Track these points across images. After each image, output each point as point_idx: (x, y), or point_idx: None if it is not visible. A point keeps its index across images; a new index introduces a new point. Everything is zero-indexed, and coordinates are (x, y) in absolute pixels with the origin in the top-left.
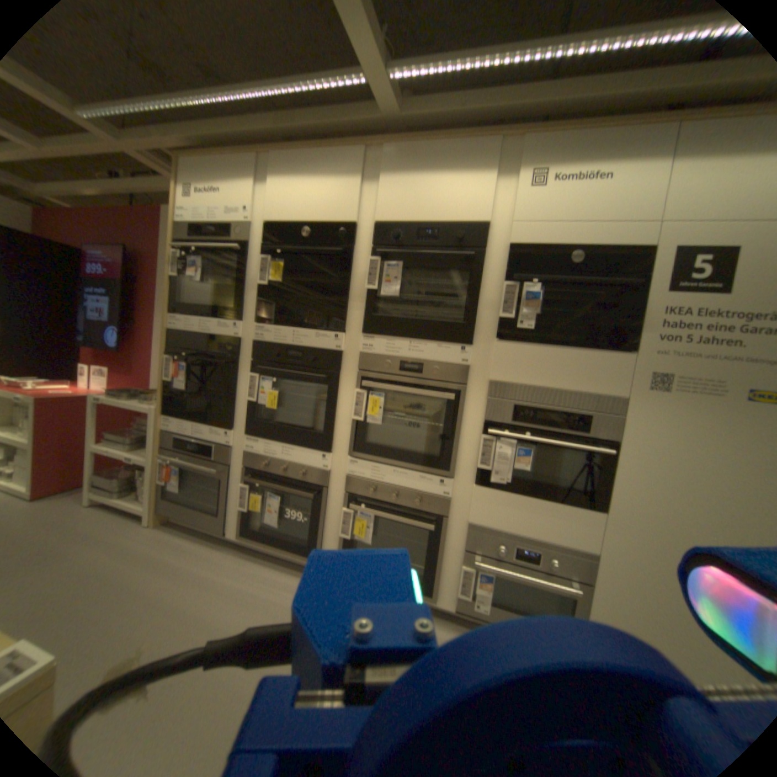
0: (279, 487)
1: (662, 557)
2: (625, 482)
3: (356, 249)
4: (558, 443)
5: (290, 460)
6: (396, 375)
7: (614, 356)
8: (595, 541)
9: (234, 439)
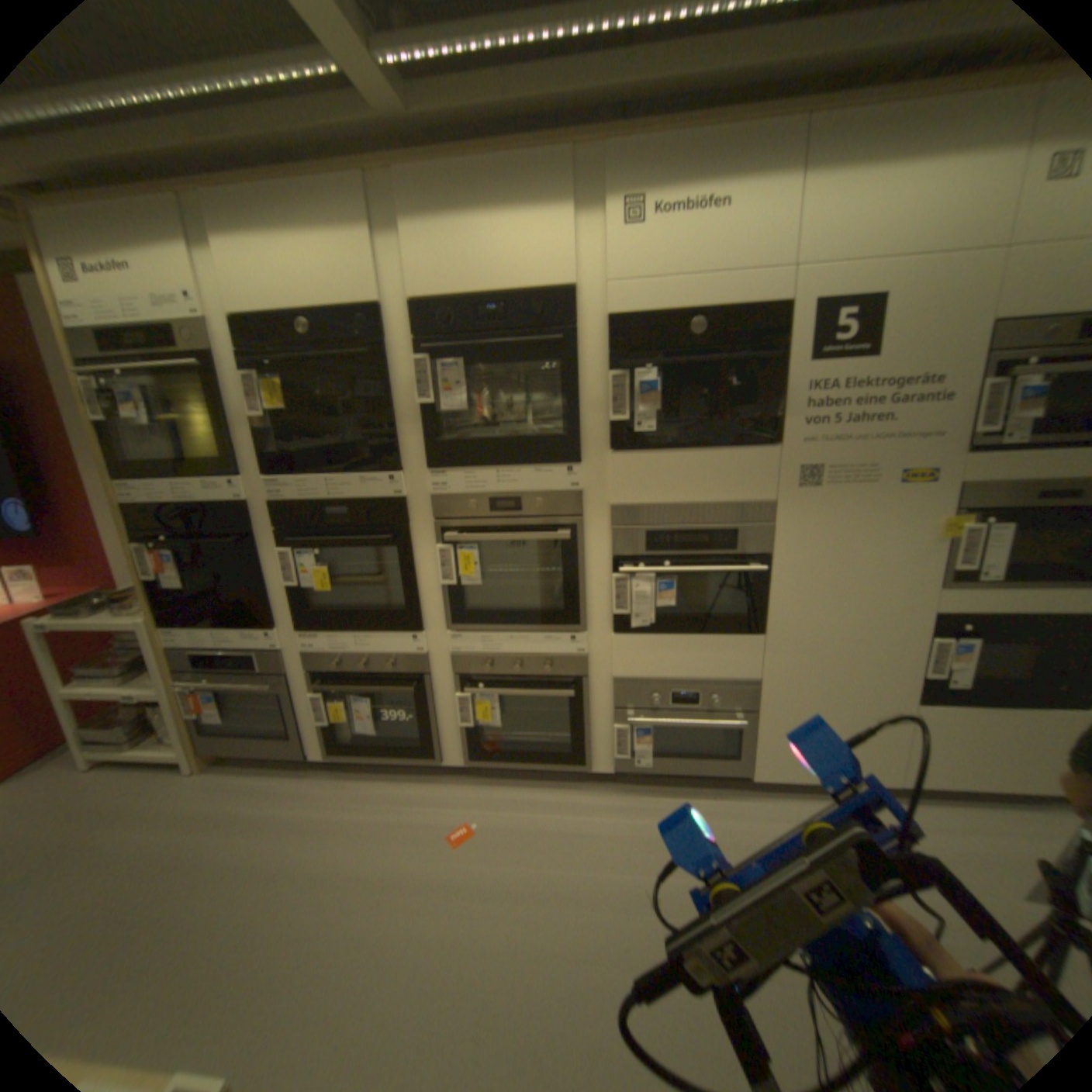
0: (364, 688)
1: (824, 669)
2: (780, 599)
3: (389, 346)
4: (702, 571)
5: (369, 653)
6: (488, 518)
7: (755, 455)
8: (754, 668)
9: (280, 641)
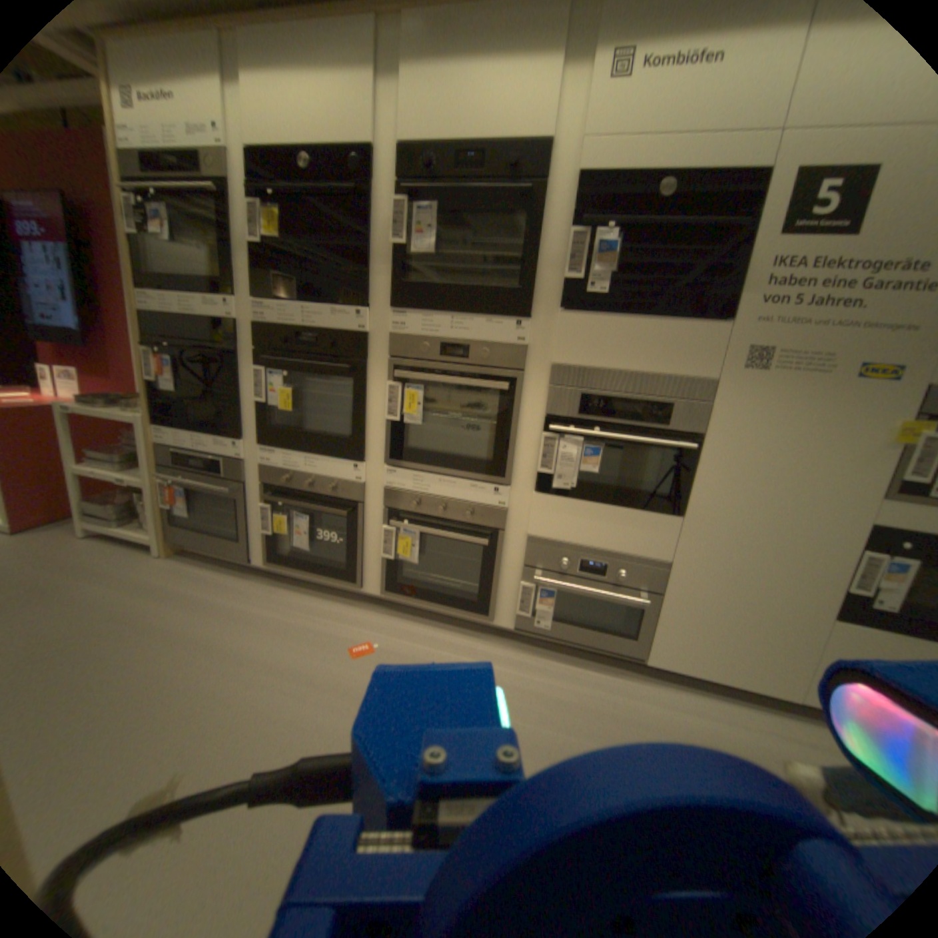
0: (307, 504)
1: (739, 561)
2: (706, 481)
3: (375, 184)
4: (630, 438)
5: (316, 473)
6: (437, 361)
7: (705, 326)
8: (667, 548)
9: (245, 450)
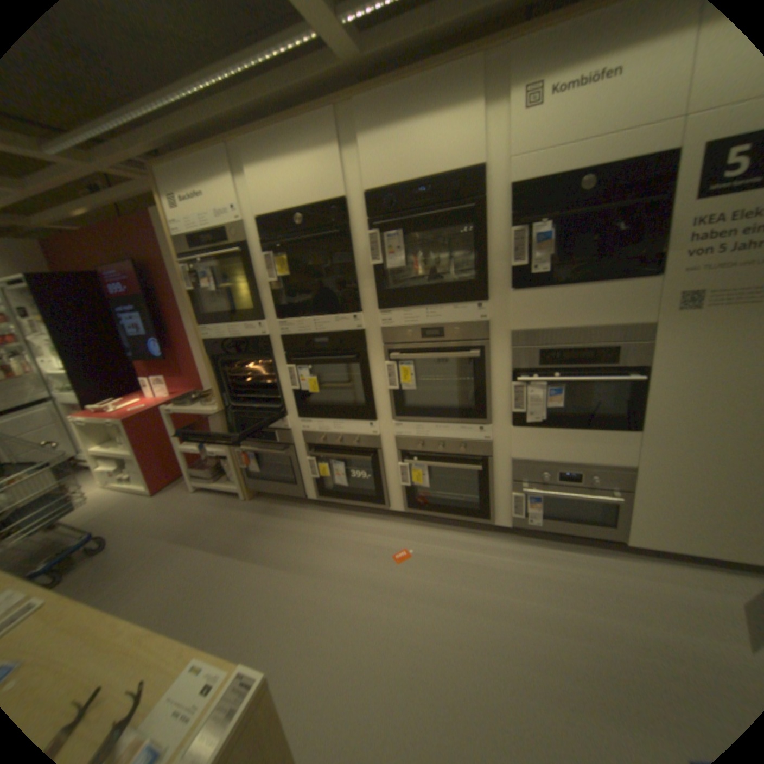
0: (339, 456)
1: (699, 462)
2: (658, 403)
3: (351, 226)
4: (587, 380)
5: (342, 433)
6: (419, 343)
7: (638, 285)
8: (631, 458)
9: (289, 424)
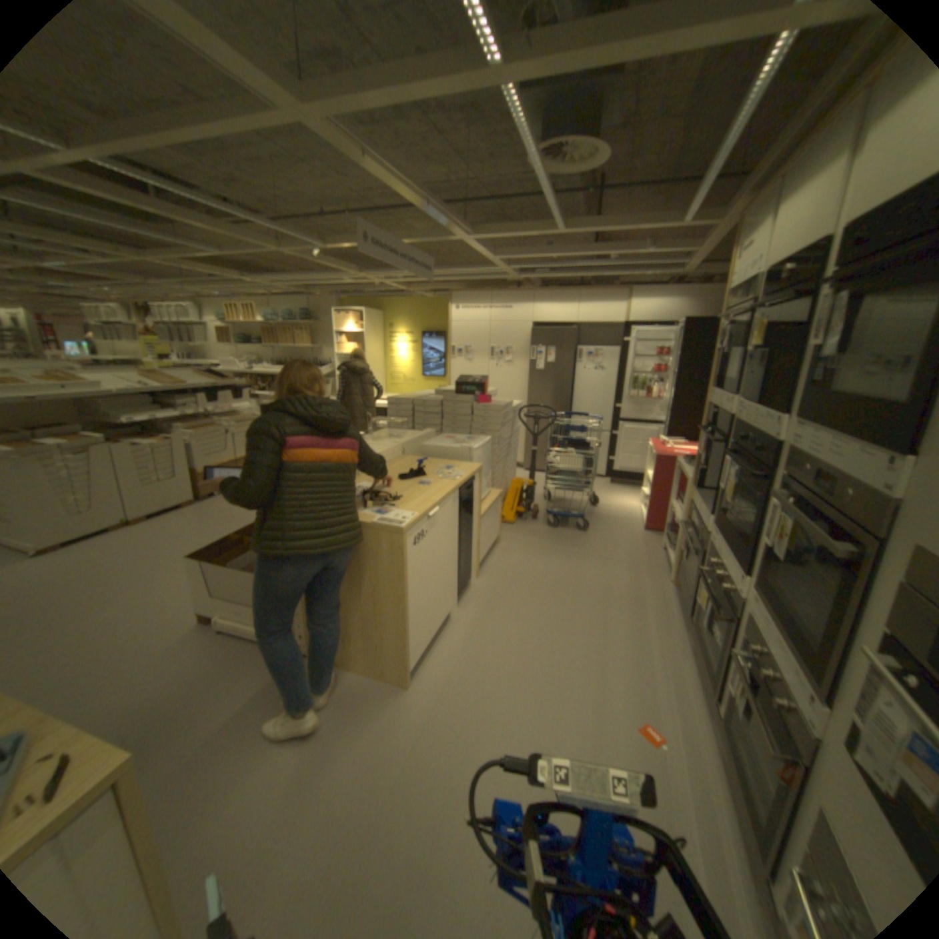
0: (719, 596)
1: None
2: None
3: (823, 279)
4: None
5: (728, 570)
6: (820, 492)
7: None
8: None
9: (713, 527)
